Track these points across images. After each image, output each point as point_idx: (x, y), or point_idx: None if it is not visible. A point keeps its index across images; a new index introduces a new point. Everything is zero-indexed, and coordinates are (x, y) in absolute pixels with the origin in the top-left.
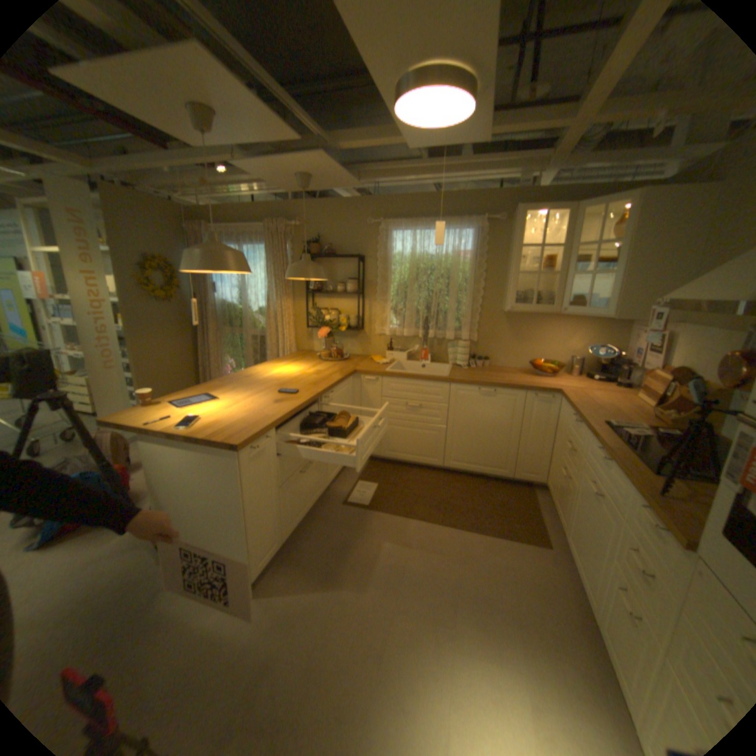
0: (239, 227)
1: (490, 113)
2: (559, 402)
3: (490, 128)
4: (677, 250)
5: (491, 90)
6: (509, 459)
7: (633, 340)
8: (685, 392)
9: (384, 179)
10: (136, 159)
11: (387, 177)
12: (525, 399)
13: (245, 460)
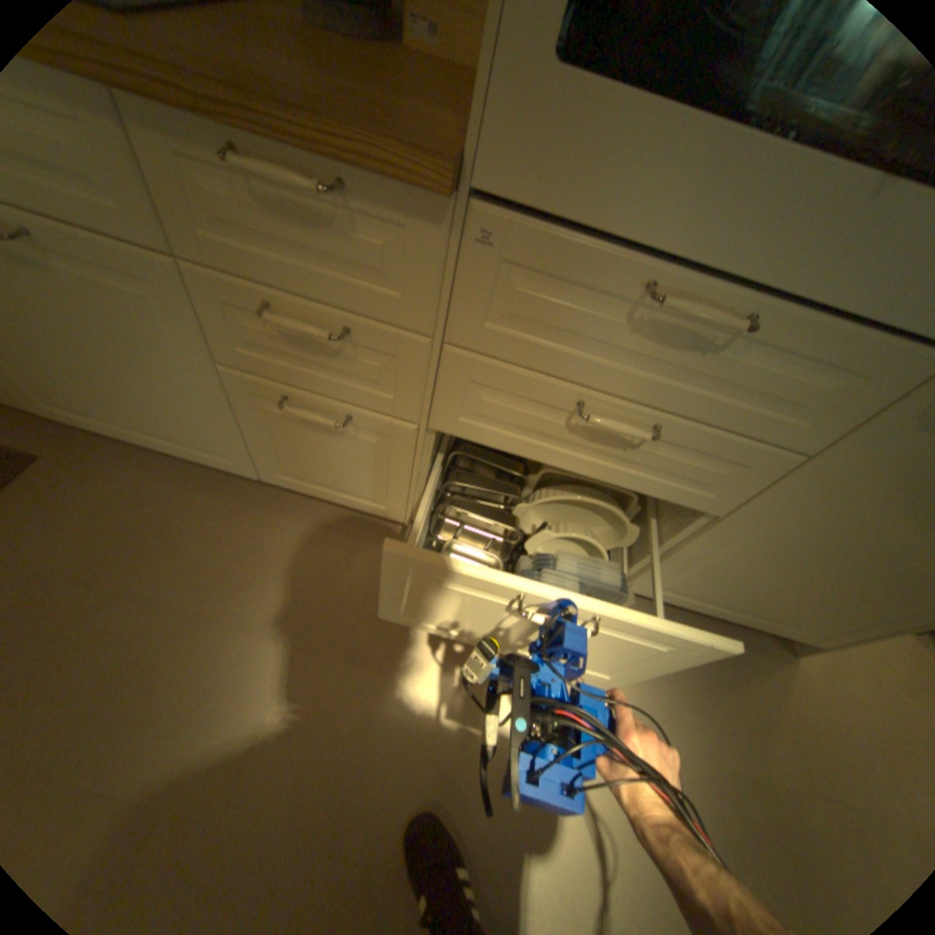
0: None
1: None
2: None
3: None
4: None
5: None
6: None
7: None
8: None
9: None
10: None
11: None
12: None
13: None
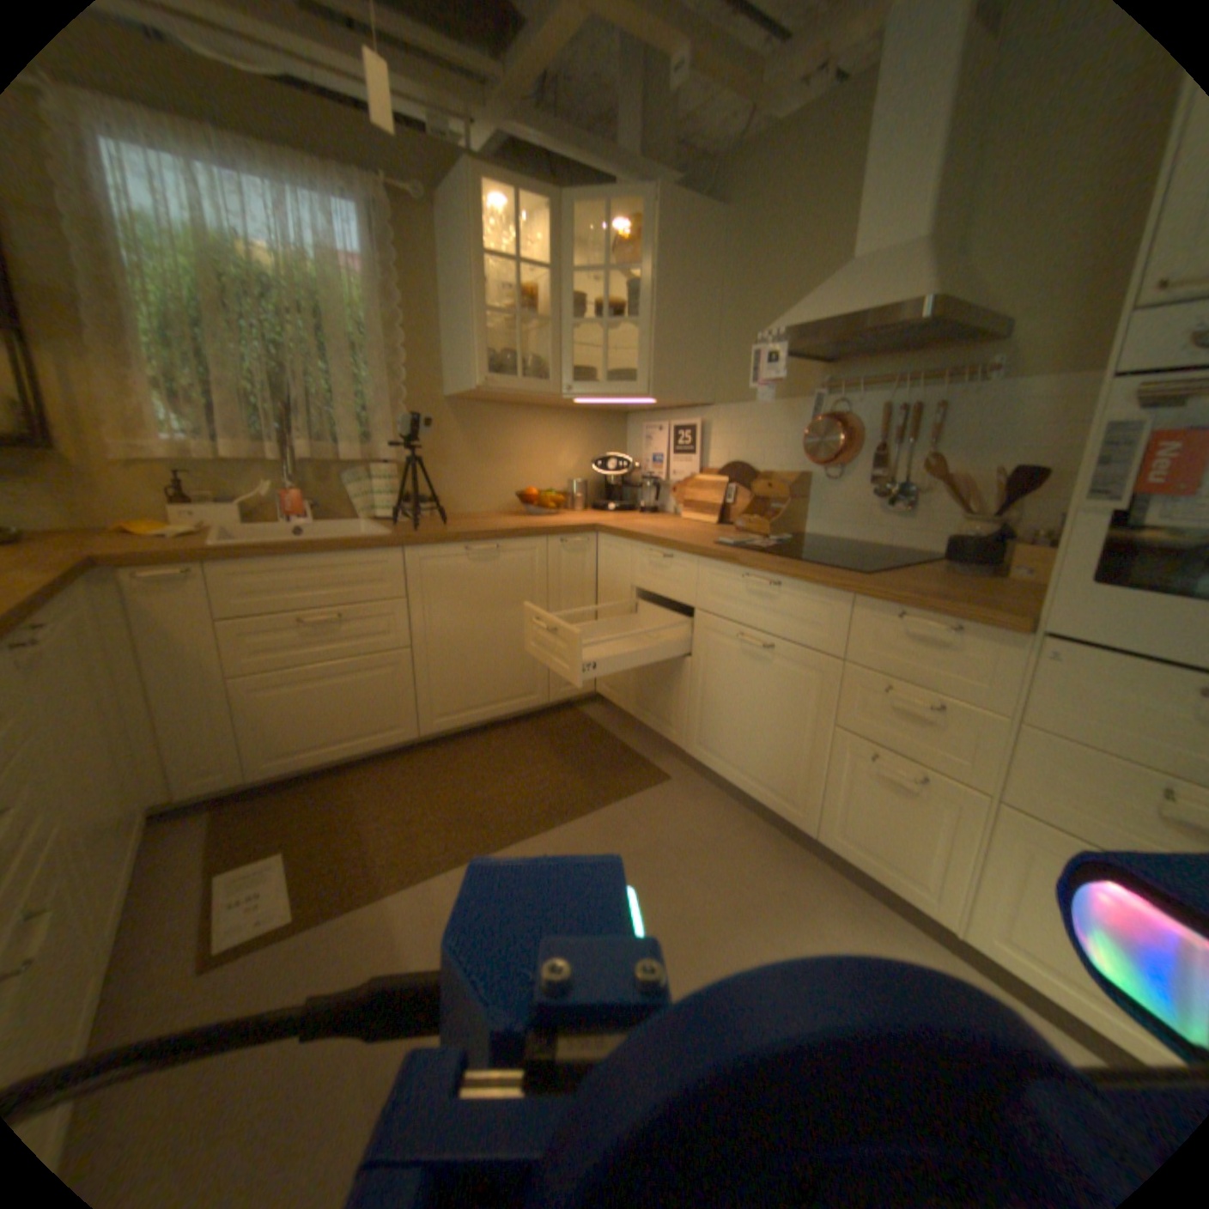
0: None
1: None
2: (591, 546)
3: None
4: (696, 293)
5: None
6: (535, 671)
7: (629, 447)
8: (747, 490)
9: None
10: None
11: None
12: (544, 551)
13: None
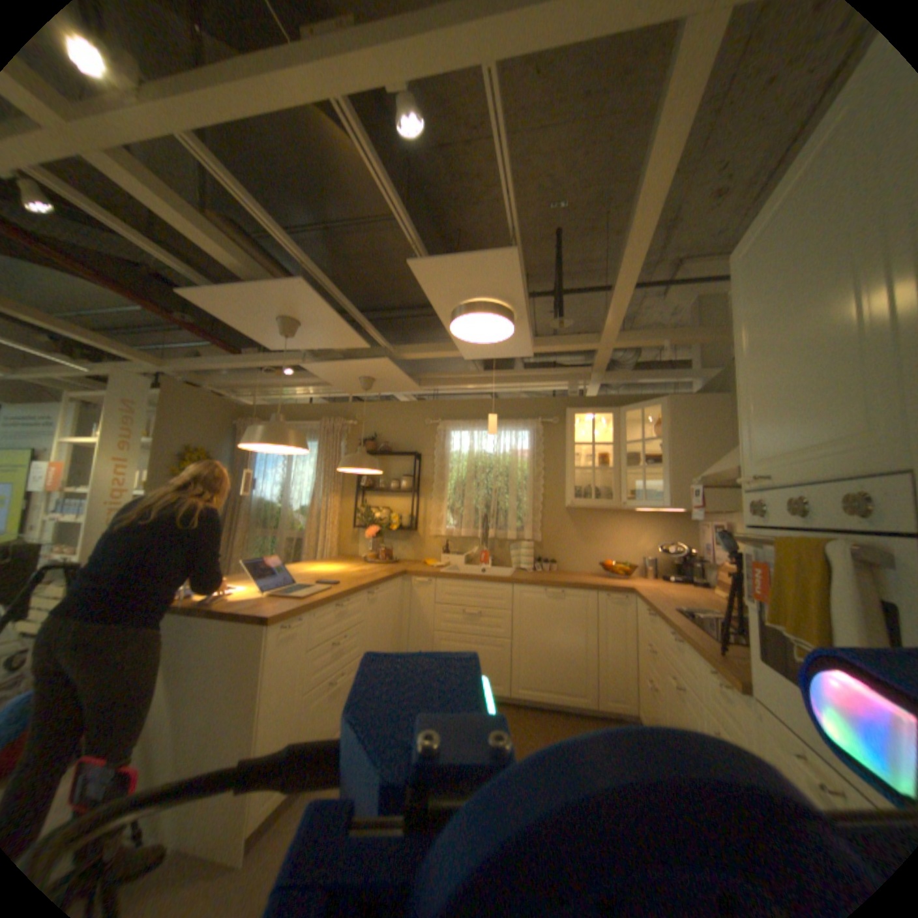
0: (295, 424)
1: (528, 335)
2: (634, 604)
3: (531, 346)
4: (710, 446)
5: (525, 319)
6: (589, 682)
7: (701, 539)
8: None
9: (444, 386)
10: (209, 360)
11: (446, 385)
12: (596, 601)
13: (274, 640)
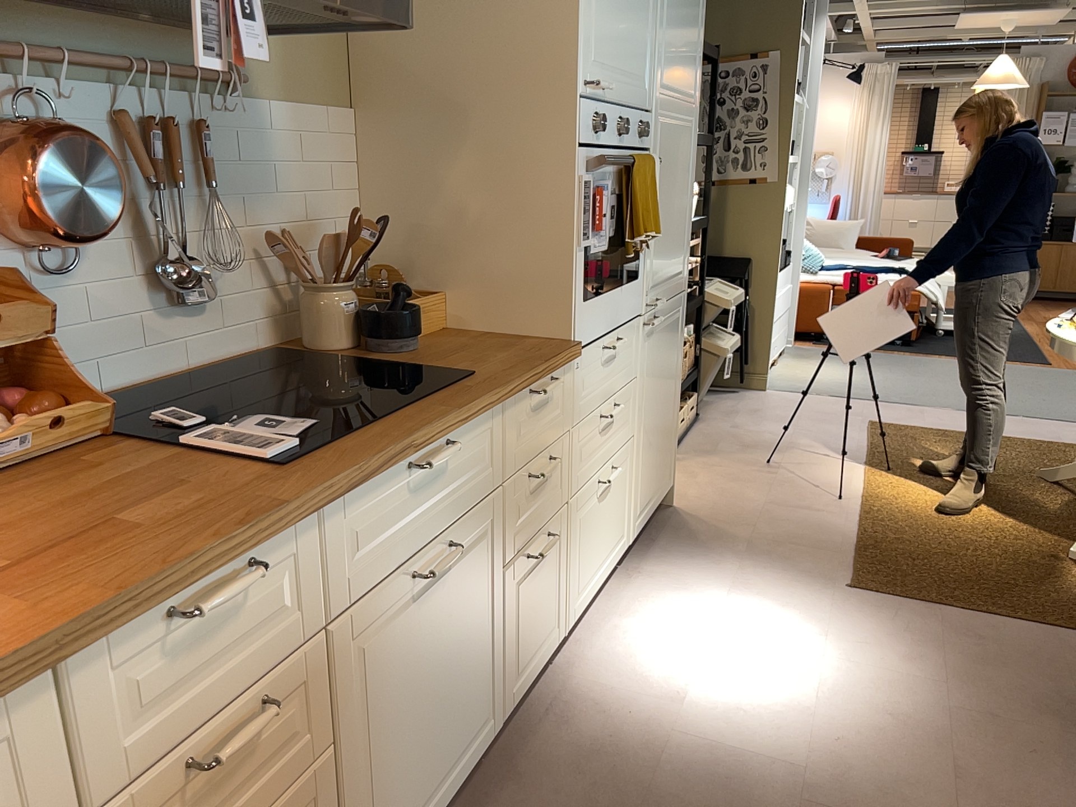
0: None
1: None
2: None
3: None
4: None
5: None
6: None
7: None
8: None
9: None
10: None
11: None
12: None
13: None
